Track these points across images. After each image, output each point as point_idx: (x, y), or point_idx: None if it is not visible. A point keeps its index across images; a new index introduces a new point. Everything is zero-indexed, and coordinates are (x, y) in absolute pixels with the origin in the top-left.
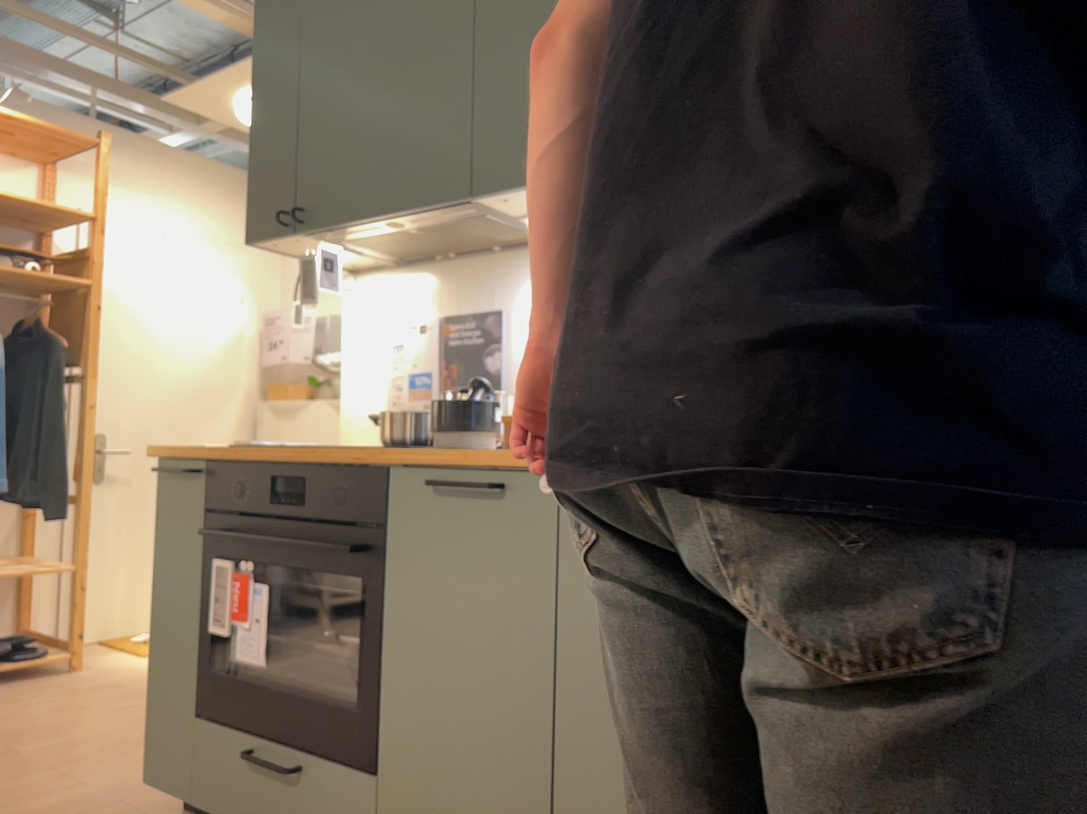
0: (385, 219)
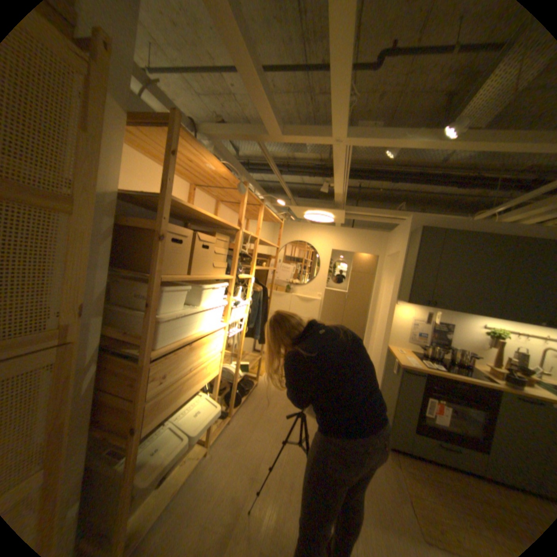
0: (464, 313)
